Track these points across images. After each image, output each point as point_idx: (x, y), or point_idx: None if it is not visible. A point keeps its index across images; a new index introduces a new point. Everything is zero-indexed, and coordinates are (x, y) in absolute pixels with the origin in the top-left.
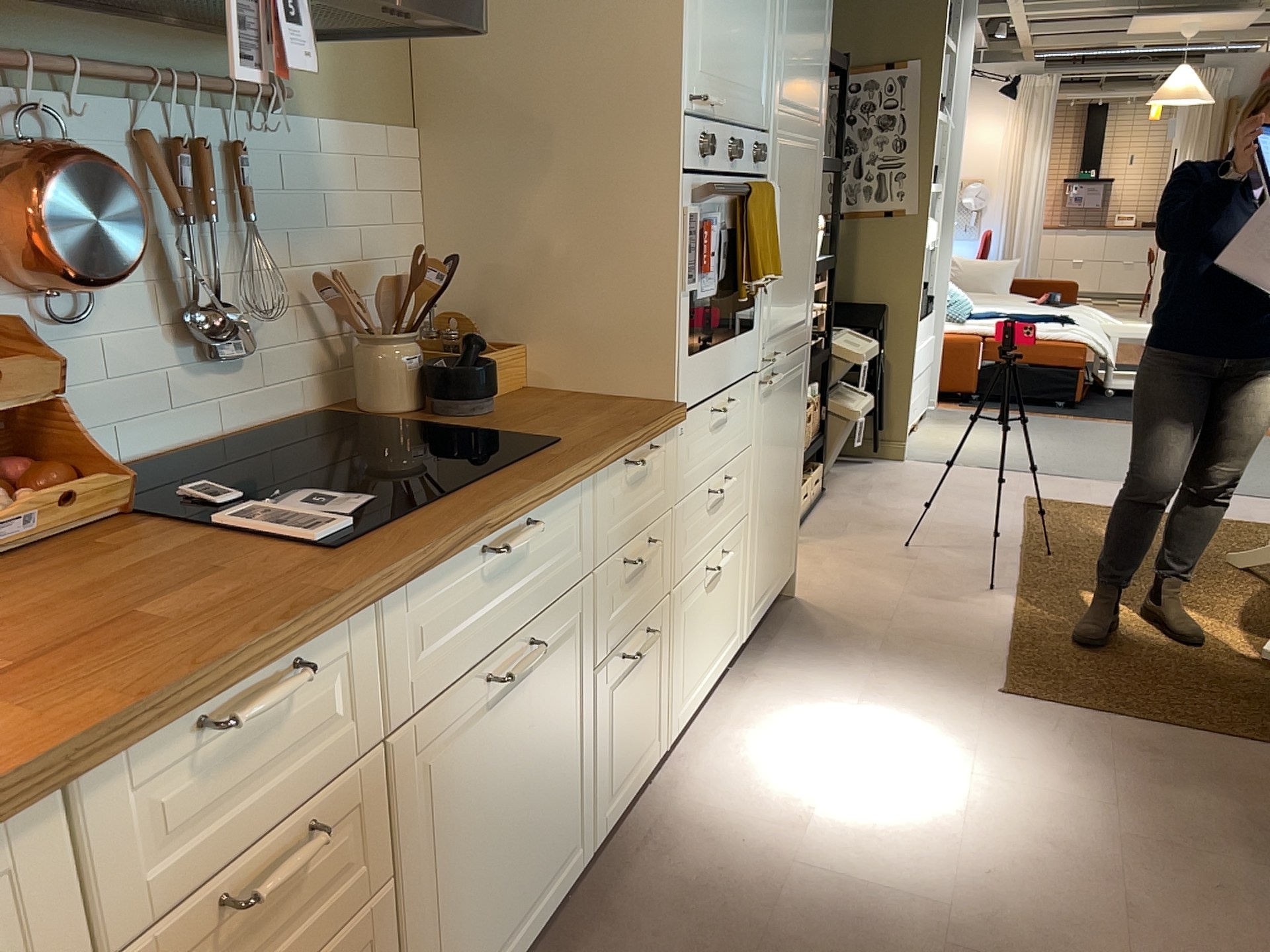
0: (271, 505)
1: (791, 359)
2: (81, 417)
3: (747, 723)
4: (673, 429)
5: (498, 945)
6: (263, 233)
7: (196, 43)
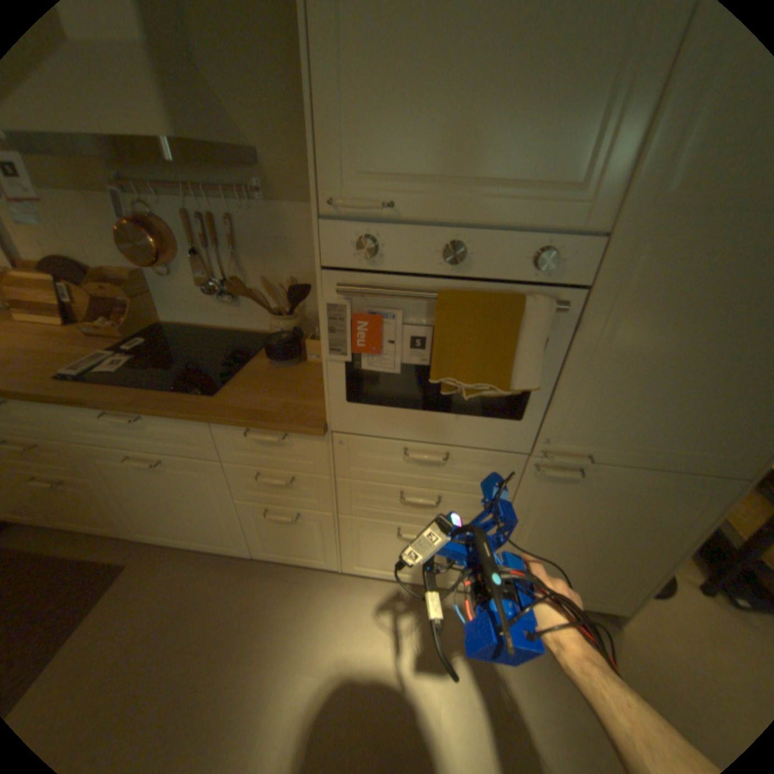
0: (105, 357)
1: (662, 476)
2: (173, 306)
3: (412, 620)
4: (328, 436)
5: (171, 537)
6: (244, 254)
7: (205, 166)
